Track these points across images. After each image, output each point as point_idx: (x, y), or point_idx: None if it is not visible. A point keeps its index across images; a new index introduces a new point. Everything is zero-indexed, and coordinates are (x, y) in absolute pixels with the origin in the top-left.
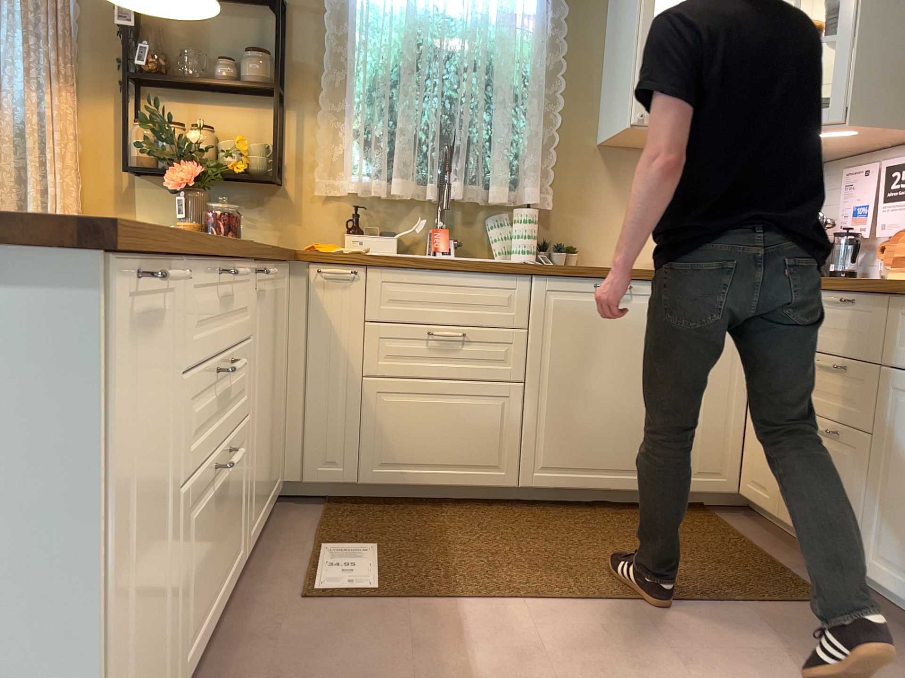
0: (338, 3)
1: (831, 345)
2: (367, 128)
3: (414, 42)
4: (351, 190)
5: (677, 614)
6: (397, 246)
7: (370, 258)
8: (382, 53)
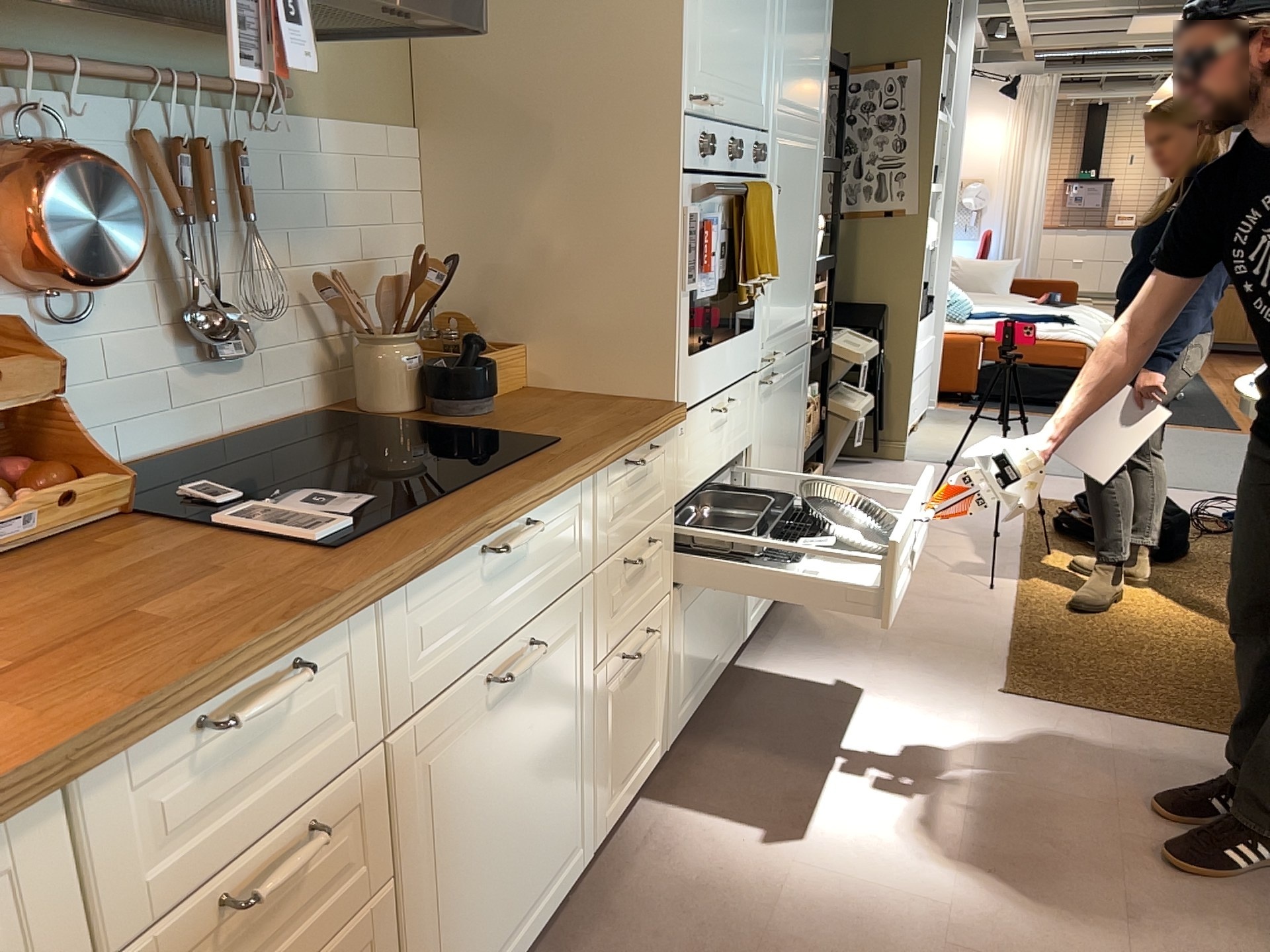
0: None
1: (242, 828)
2: None
3: None
4: None
5: None
6: None
7: None
8: None
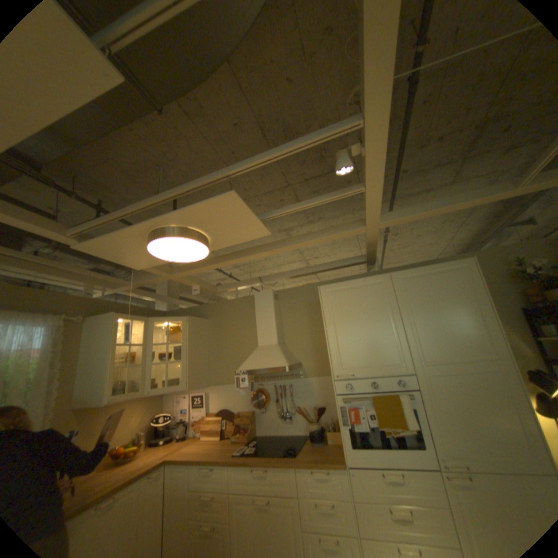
0: None
1: (204, 489)
2: None
3: None
4: None
5: None
6: None
7: None
8: None
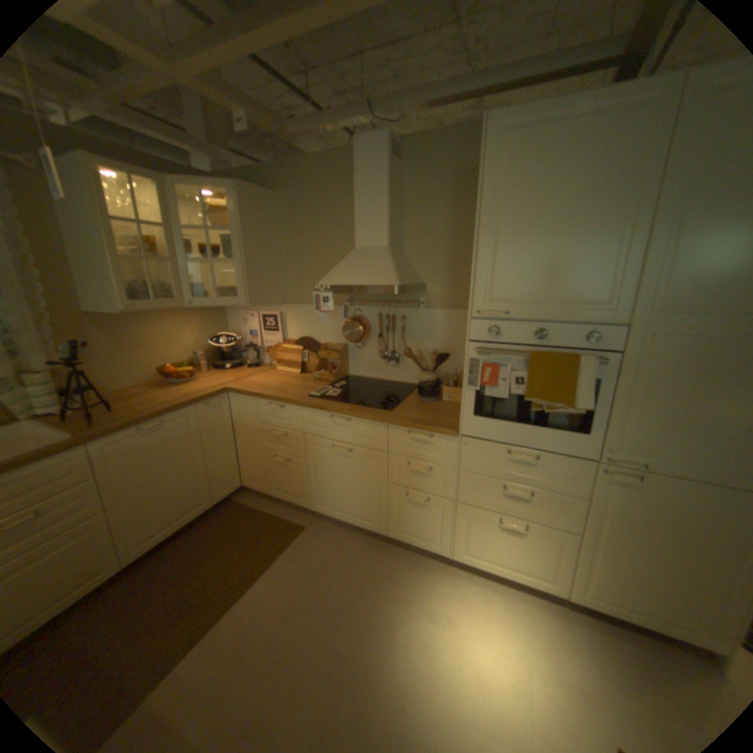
0: None
1: (276, 424)
2: None
3: None
4: None
5: (259, 589)
6: None
7: None
8: None
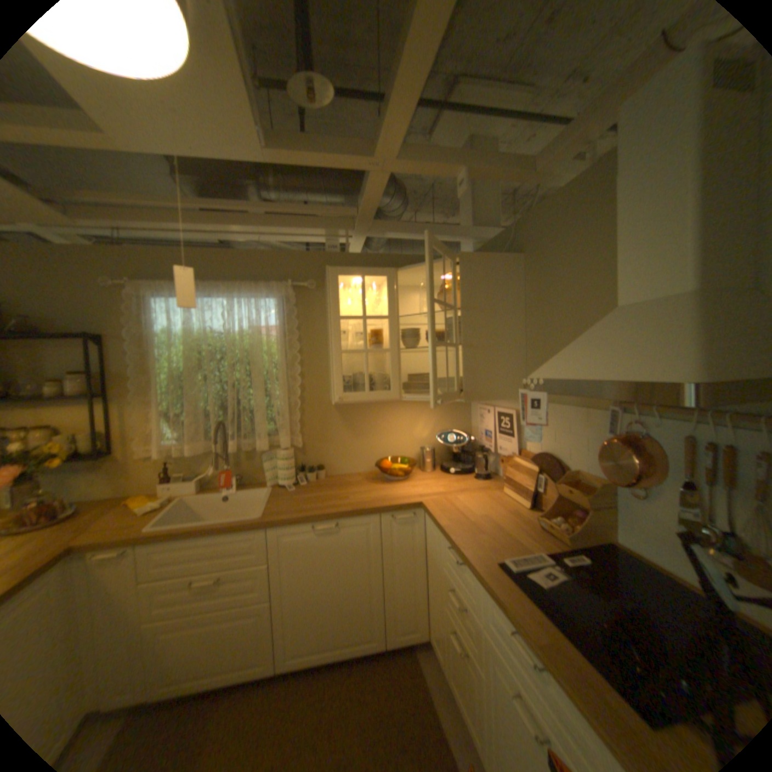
0: (137, 332)
1: (458, 585)
2: (168, 410)
3: (192, 354)
4: (154, 459)
5: None
6: (198, 486)
7: (134, 542)
8: (169, 364)
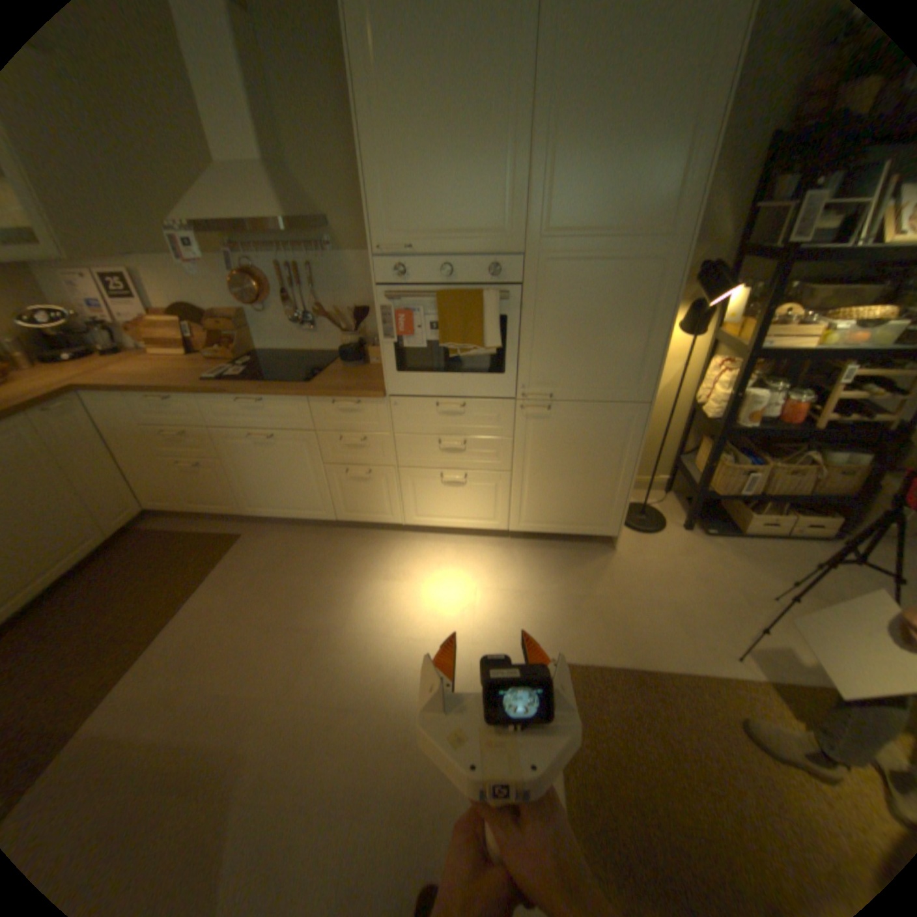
0: None
1: (164, 423)
2: None
3: None
4: None
5: (195, 604)
6: None
7: None
8: None
